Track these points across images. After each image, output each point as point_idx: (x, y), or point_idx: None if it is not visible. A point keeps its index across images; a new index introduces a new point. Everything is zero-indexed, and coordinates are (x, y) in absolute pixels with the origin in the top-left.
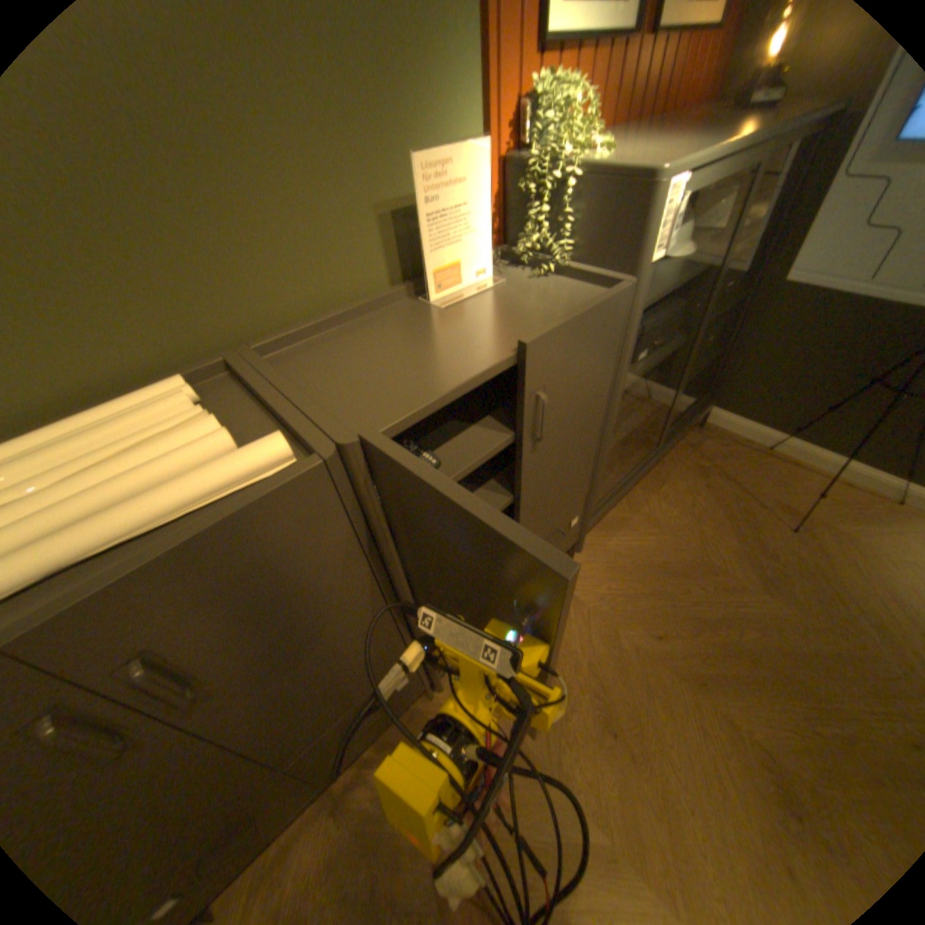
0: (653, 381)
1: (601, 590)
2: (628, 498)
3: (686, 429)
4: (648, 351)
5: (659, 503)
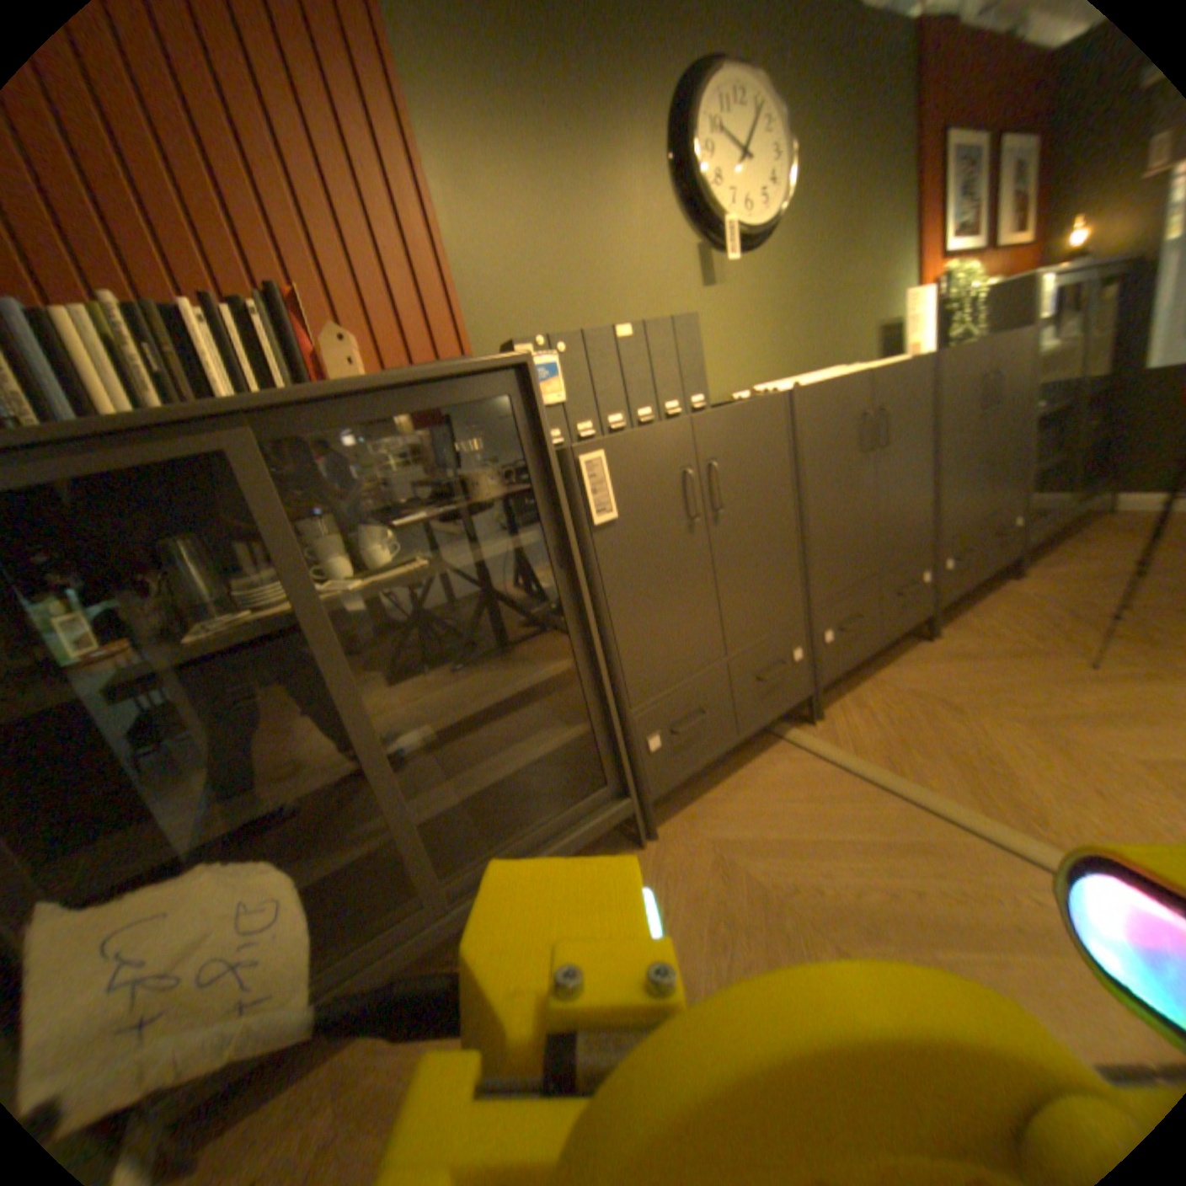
0: (1055, 434)
1: (1061, 589)
2: (1058, 552)
3: (1098, 516)
4: (1047, 401)
5: (1093, 550)
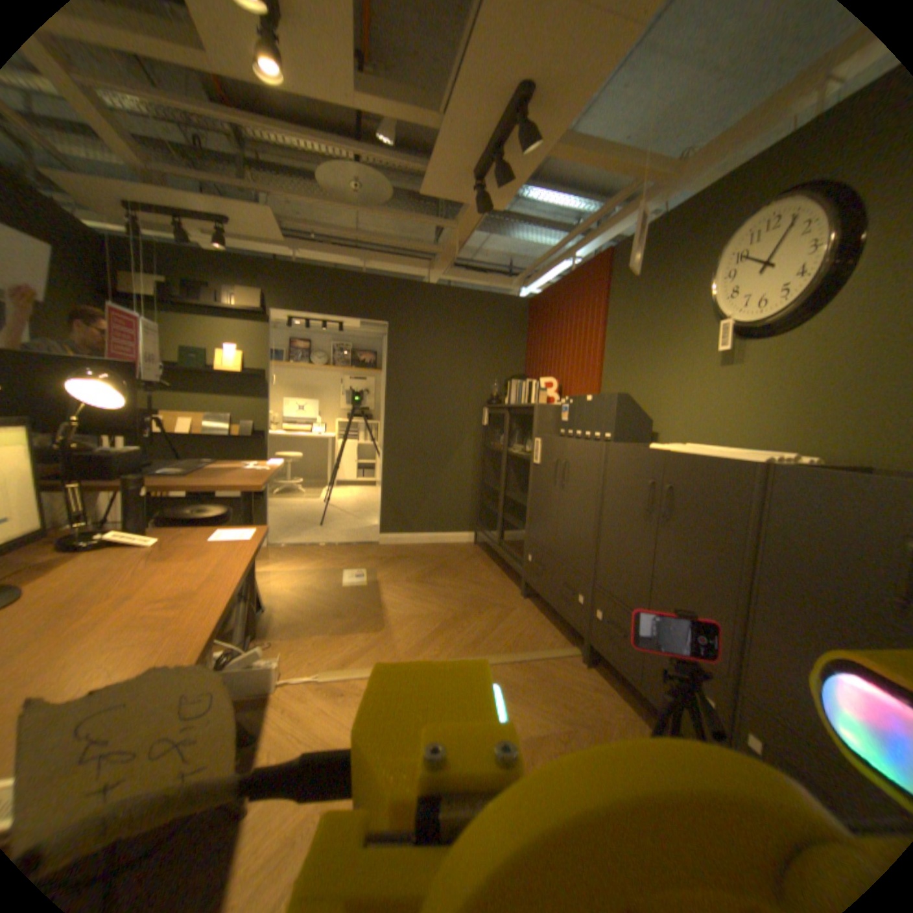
0: None
1: None
2: None
3: None
4: None
5: None
